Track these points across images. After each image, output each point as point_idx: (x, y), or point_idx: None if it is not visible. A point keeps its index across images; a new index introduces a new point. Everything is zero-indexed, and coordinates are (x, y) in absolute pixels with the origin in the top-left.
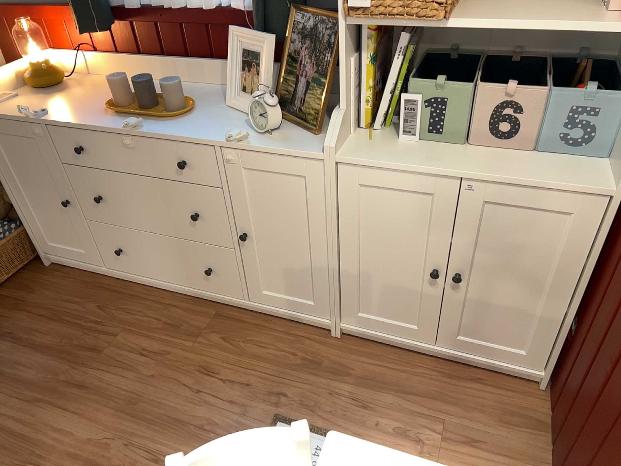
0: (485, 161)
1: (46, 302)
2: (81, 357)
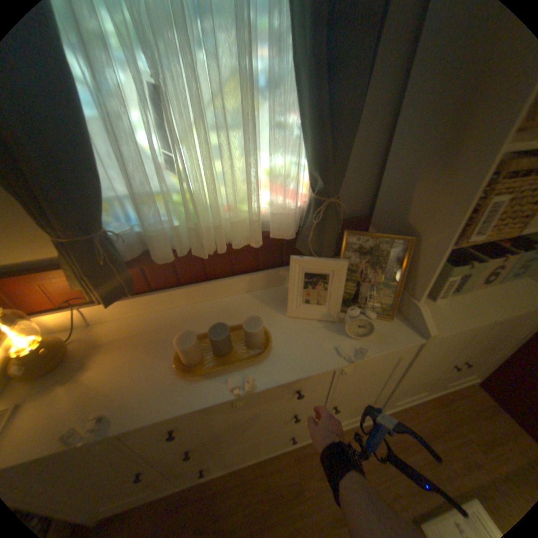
0: (496, 300)
1: None
2: None
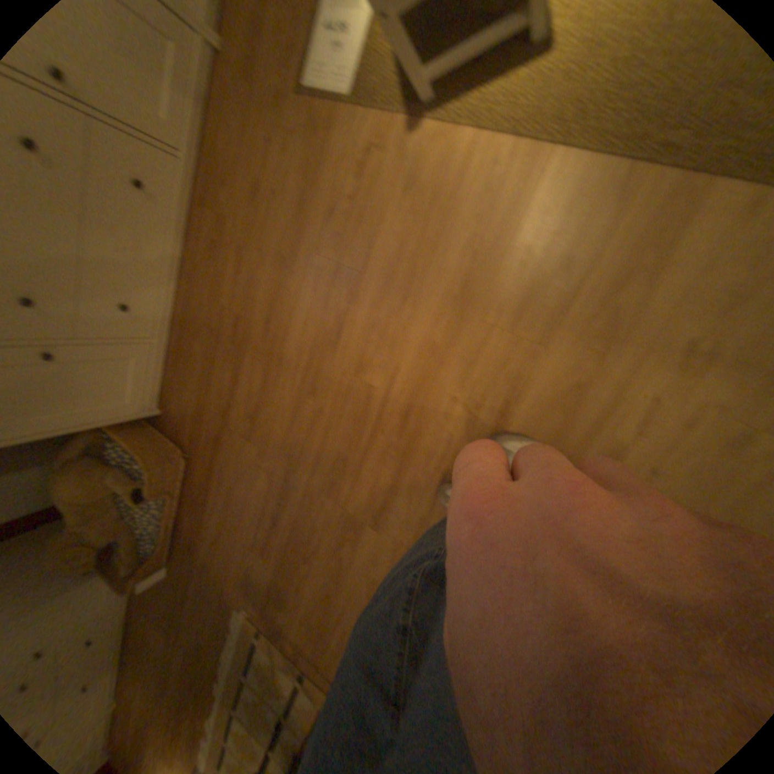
0: None
1: (192, 399)
2: (241, 337)
